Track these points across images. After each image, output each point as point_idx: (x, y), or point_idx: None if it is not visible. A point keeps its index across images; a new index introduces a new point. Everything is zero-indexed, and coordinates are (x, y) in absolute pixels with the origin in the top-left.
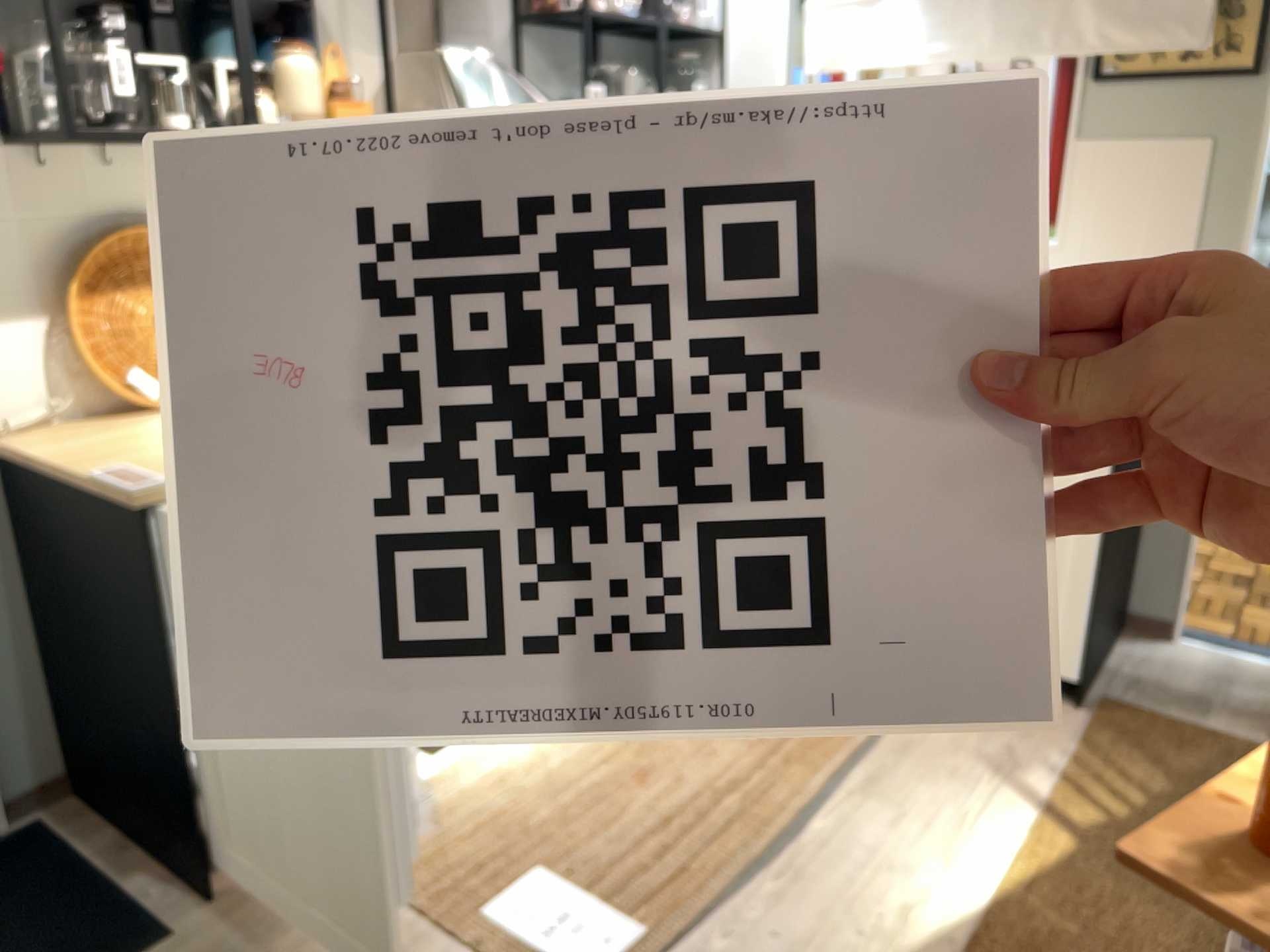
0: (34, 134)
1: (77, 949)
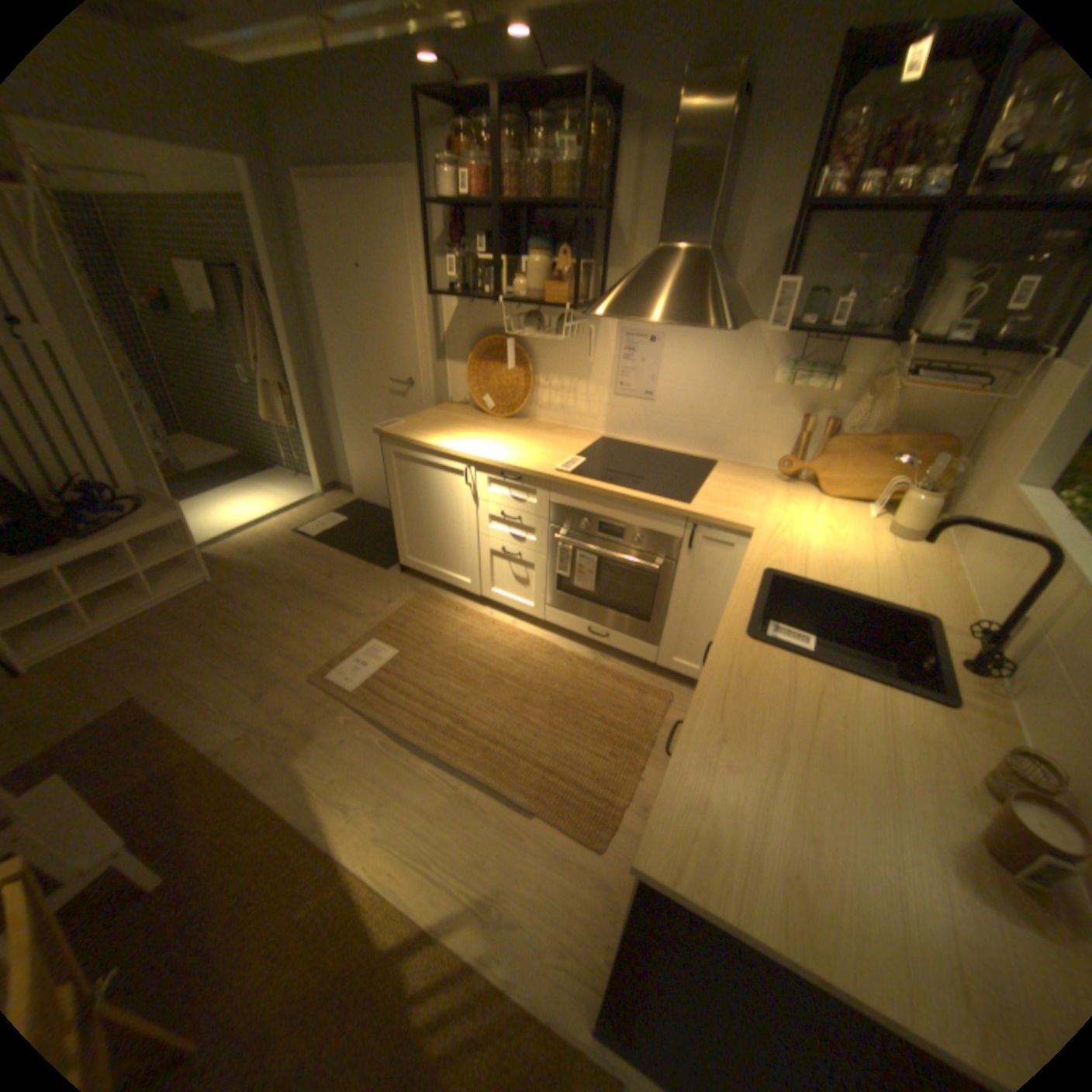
0: (471, 290)
1: (385, 555)
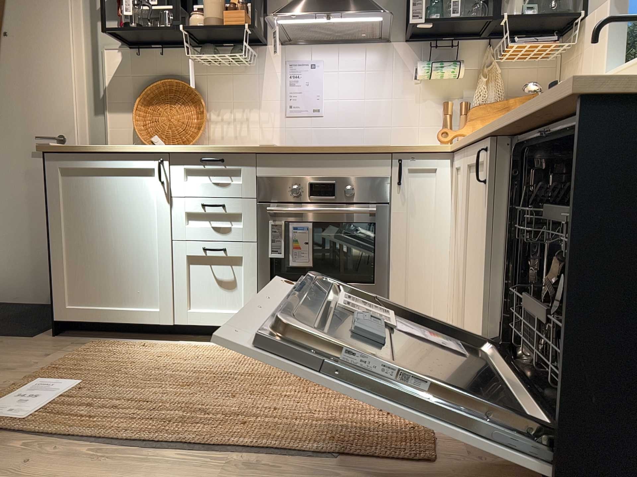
0: (137, 44)
1: (24, 329)
